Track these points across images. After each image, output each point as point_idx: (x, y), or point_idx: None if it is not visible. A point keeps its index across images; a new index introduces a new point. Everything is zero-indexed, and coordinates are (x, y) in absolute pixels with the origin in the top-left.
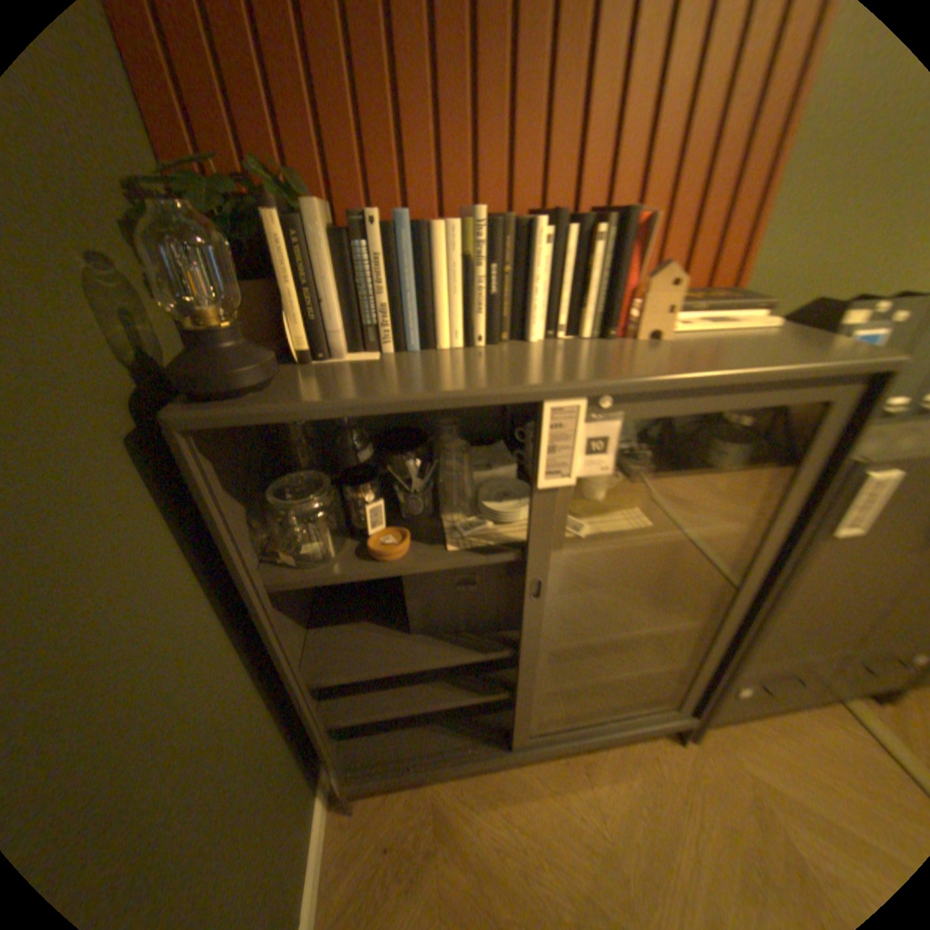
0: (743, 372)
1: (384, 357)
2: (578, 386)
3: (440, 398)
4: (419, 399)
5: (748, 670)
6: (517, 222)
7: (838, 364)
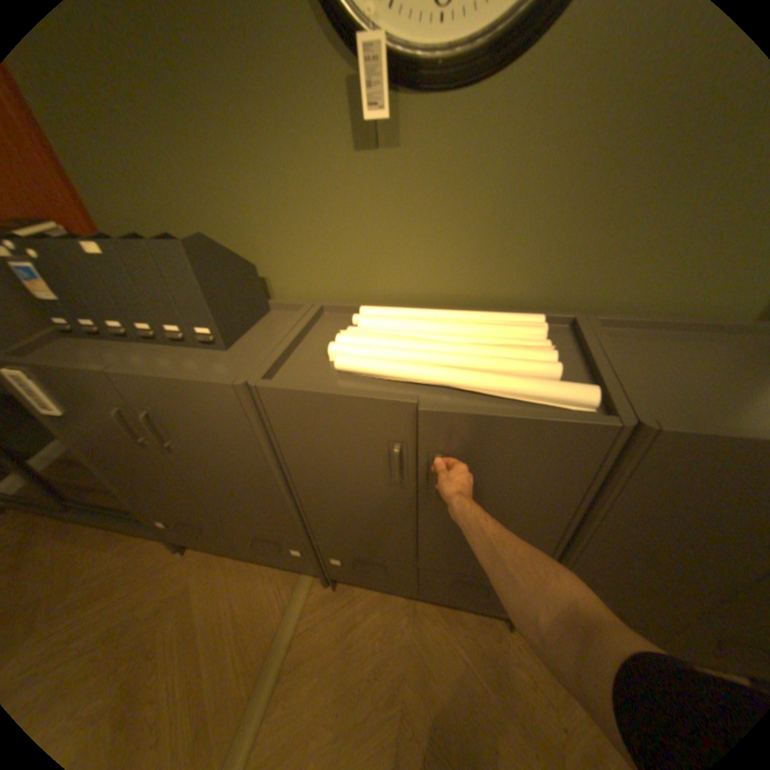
0: None
1: None
2: None
3: None
4: None
5: (136, 504)
6: None
7: None
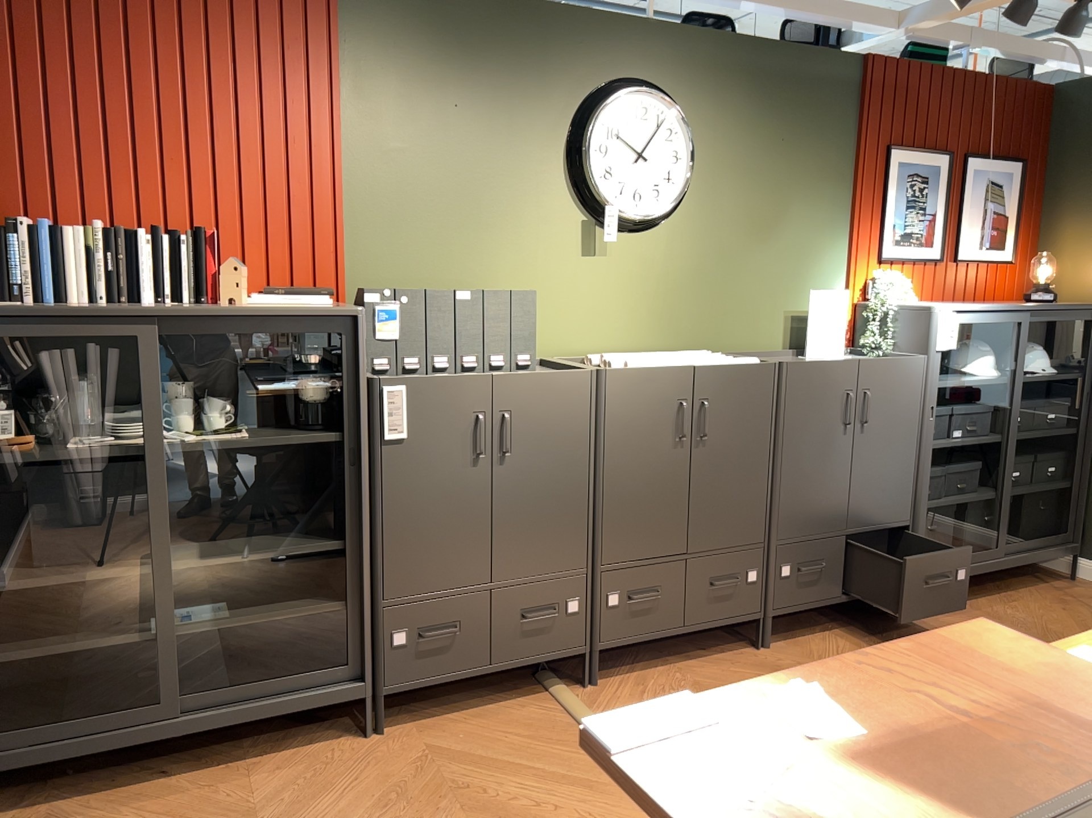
0: (251, 309)
1: (27, 305)
2: (143, 309)
3: (53, 309)
4: (39, 309)
5: (382, 600)
6: (127, 233)
7: (313, 309)
